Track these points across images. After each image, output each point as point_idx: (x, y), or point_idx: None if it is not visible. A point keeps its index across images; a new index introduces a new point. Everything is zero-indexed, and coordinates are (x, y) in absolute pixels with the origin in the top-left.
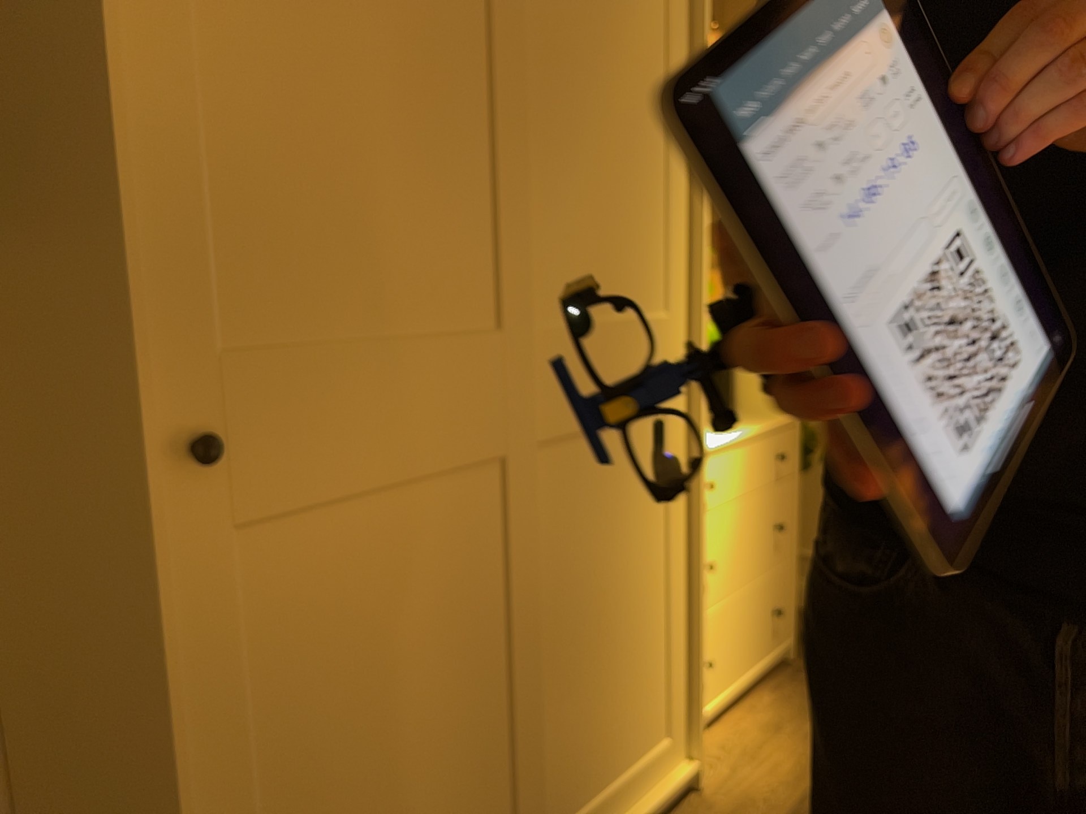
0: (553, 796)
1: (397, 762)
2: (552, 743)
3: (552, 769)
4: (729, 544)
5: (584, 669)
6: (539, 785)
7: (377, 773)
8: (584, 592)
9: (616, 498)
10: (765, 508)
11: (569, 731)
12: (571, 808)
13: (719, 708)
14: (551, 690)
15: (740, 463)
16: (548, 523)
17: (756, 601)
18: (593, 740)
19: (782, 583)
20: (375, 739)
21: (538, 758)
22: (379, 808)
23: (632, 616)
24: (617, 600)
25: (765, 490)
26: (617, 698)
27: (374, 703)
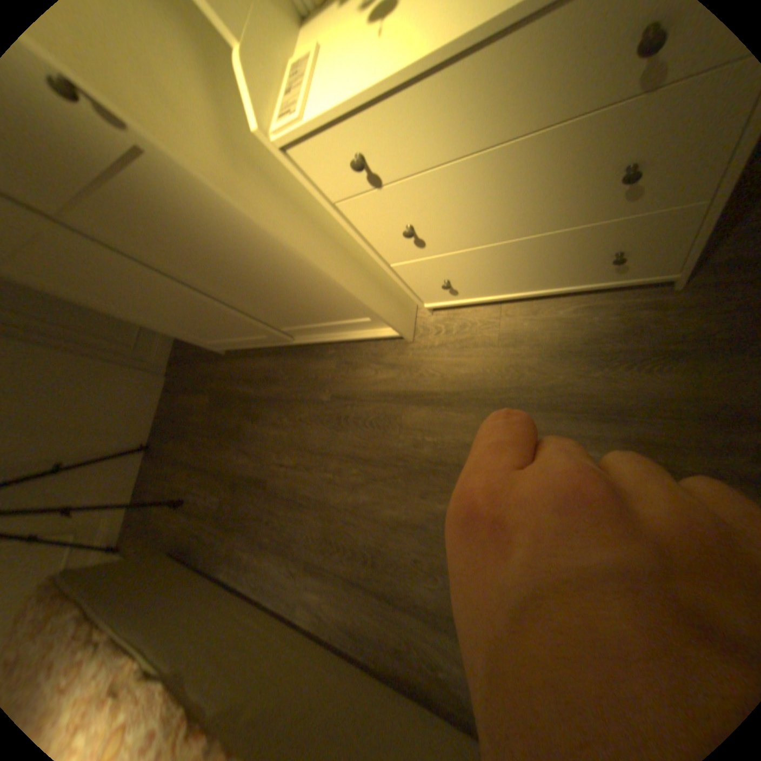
0: (277, 320)
1: (163, 308)
2: (257, 309)
3: (267, 314)
4: (457, 206)
5: (251, 292)
6: (258, 318)
7: (158, 309)
8: (208, 268)
9: (175, 227)
10: (572, 151)
11: (266, 307)
12: (296, 324)
13: (488, 301)
14: (233, 296)
15: (447, 105)
16: (136, 245)
17: (551, 247)
18: (290, 311)
19: (646, 230)
20: (144, 304)
21: (247, 313)
22: (171, 315)
23: (272, 277)
24: (246, 271)
25: (571, 123)
26: (296, 302)
27: (130, 298)
